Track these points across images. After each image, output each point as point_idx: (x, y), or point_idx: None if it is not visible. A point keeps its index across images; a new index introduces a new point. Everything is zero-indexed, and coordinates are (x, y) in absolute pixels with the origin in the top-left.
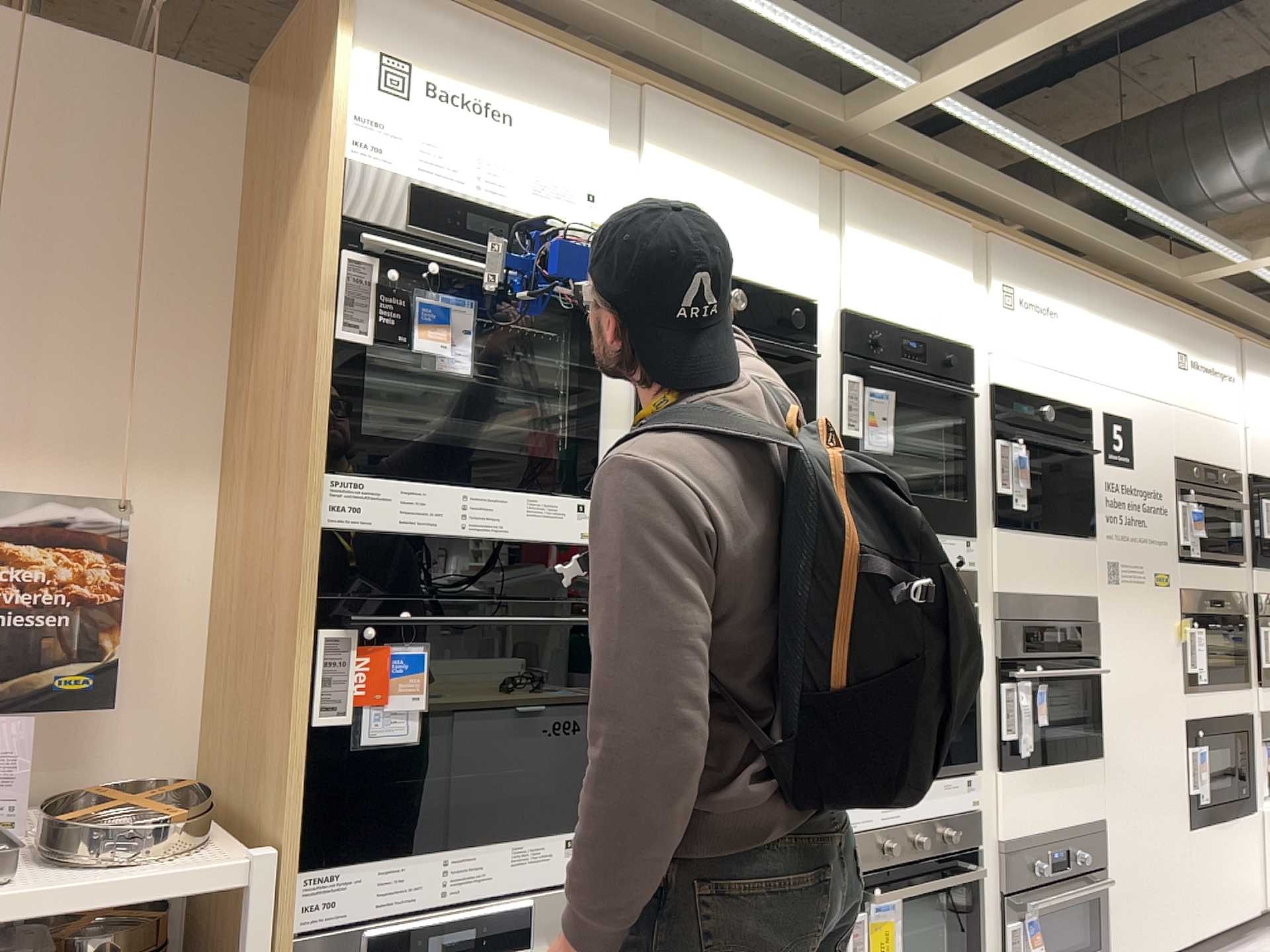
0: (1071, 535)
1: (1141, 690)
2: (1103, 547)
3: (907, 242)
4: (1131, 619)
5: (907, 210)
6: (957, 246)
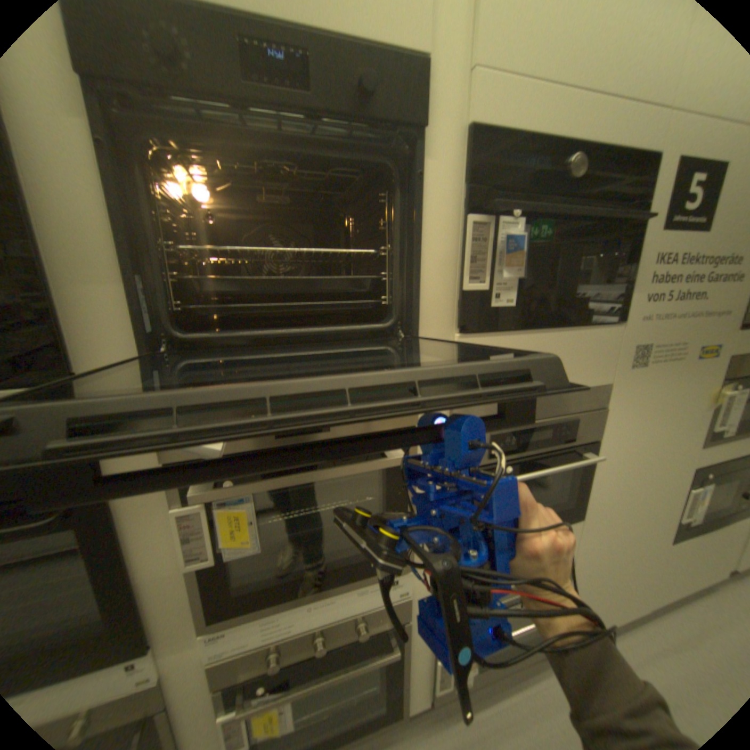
0: (590, 323)
1: (651, 459)
2: (637, 331)
3: None
4: (657, 399)
5: None
6: None
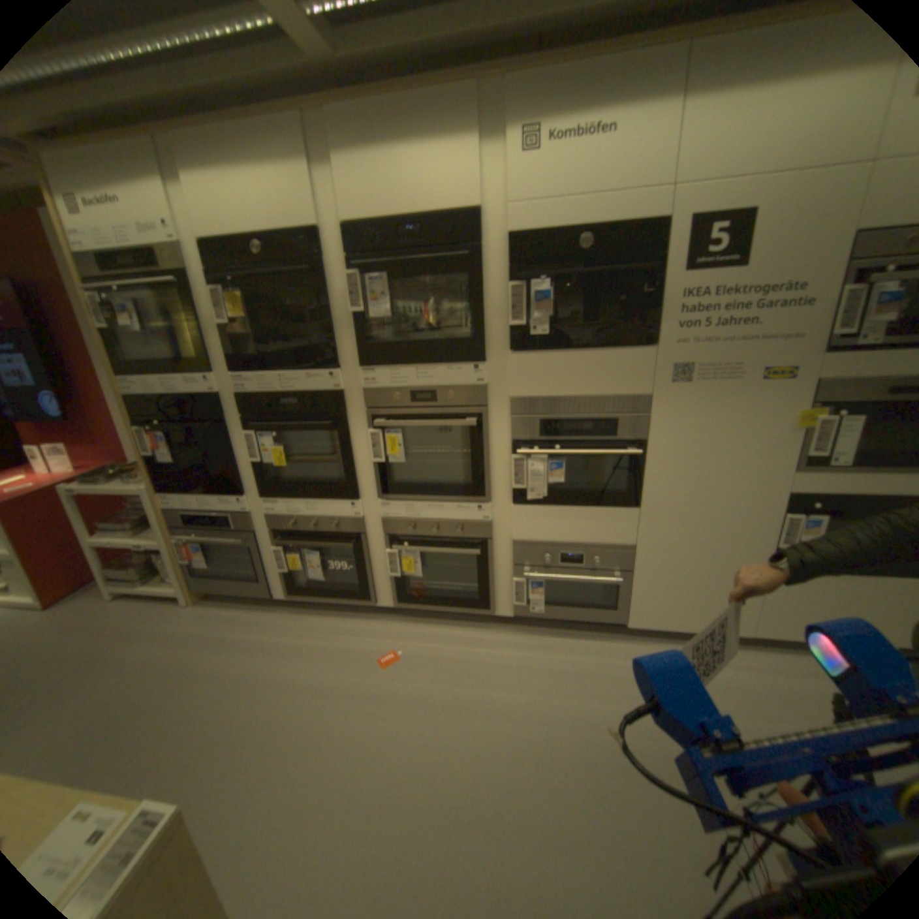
0: (619, 347)
1: (714, 468)
2: (669, 353)
3: (394, 137)
4: (709, 412)
5: (391, 105)
6: (456, 111)
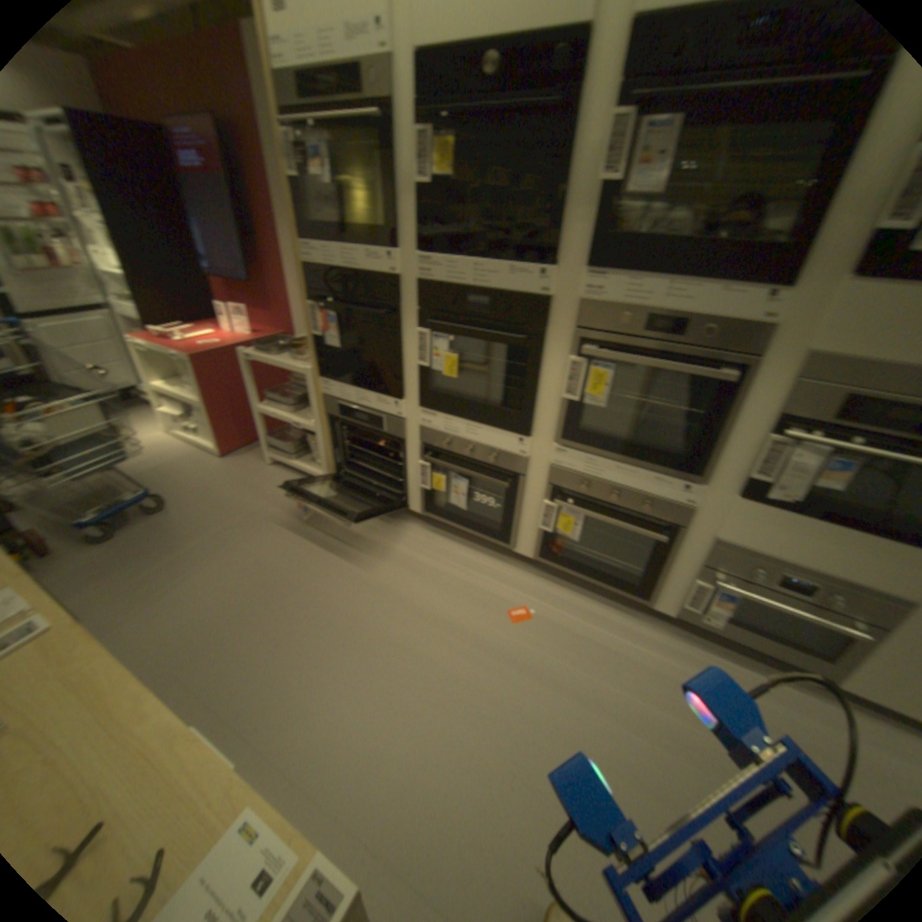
0: None
1: None
2: None
3: None
4: None
5: None
6: None
